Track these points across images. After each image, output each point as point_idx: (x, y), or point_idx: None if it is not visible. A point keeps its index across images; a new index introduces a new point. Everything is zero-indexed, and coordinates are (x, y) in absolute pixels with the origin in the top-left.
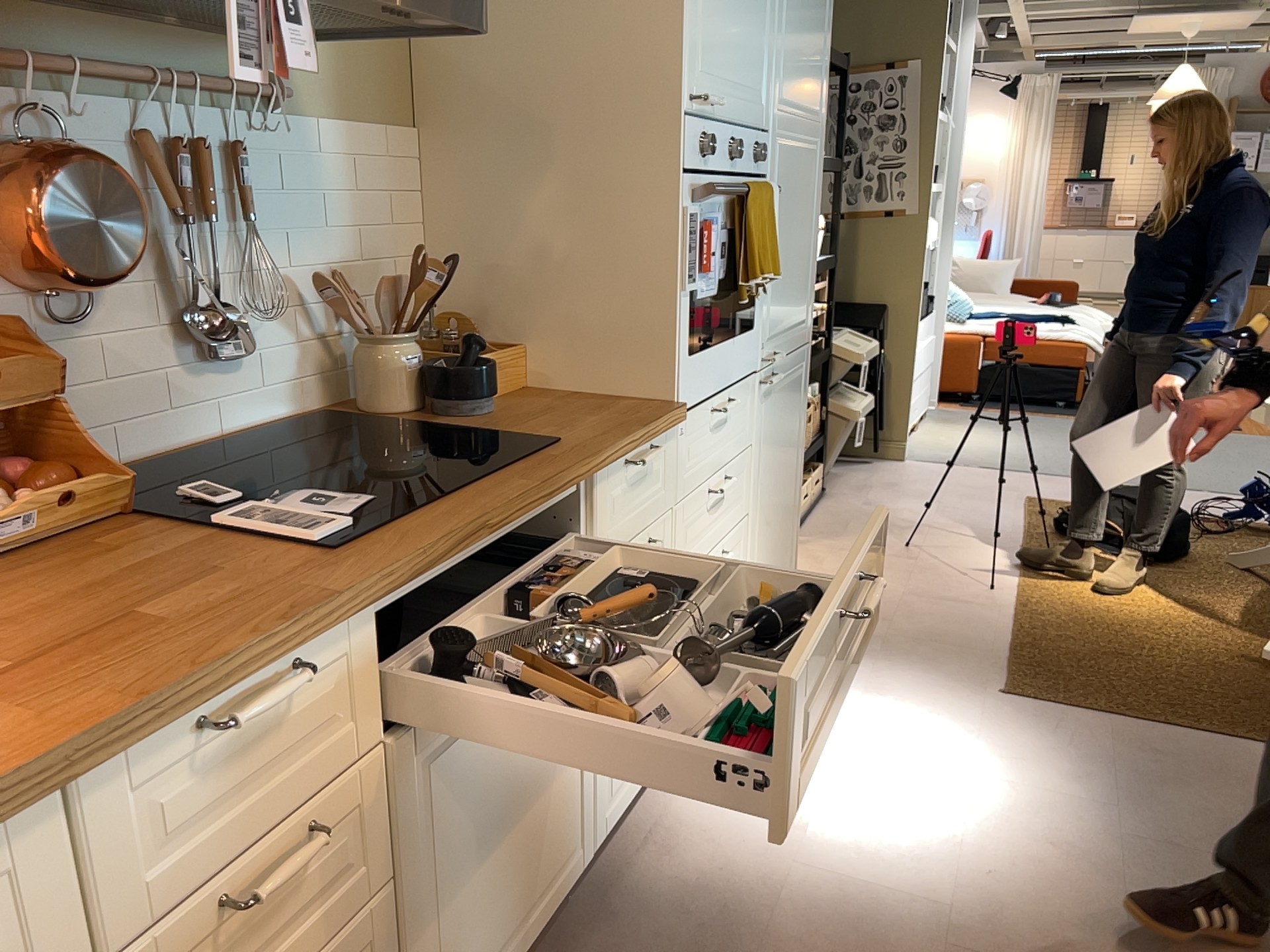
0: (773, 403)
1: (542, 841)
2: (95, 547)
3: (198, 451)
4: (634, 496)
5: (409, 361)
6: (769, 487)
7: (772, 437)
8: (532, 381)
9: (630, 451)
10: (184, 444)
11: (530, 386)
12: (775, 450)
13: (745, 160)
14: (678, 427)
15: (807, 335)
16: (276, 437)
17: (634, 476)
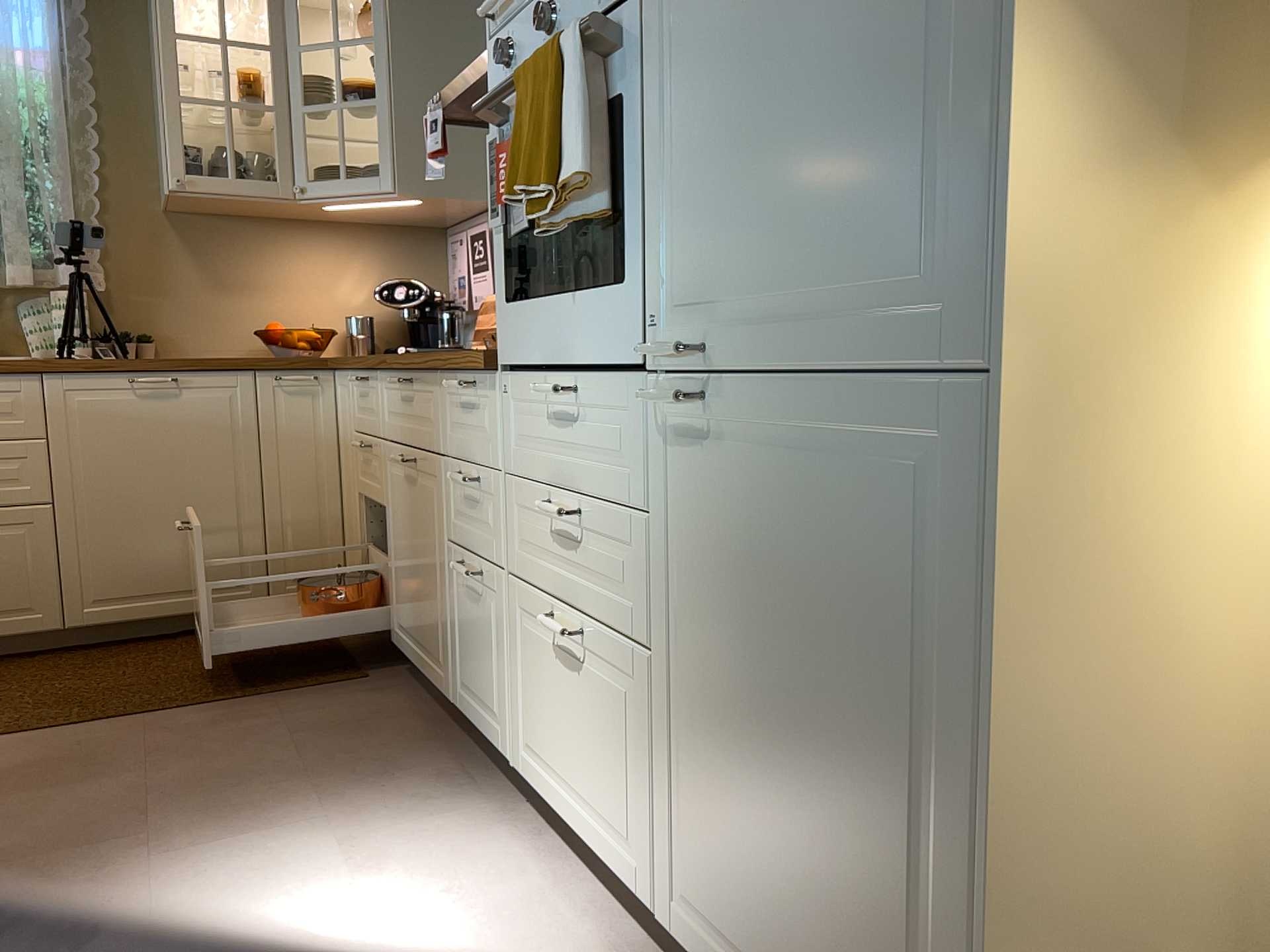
0: (724, 474)
1: (426, 614)
2: None
3: None
4: (465, 420)
5: None
6: (726, 676)
7: (725, 556)
8: None
9: (444, 369)
10: None
11: None
12: (746, 605)
13: (581, 8)
14: (504, 382)
15: (958, 340)
16: None
17: (467, 402)
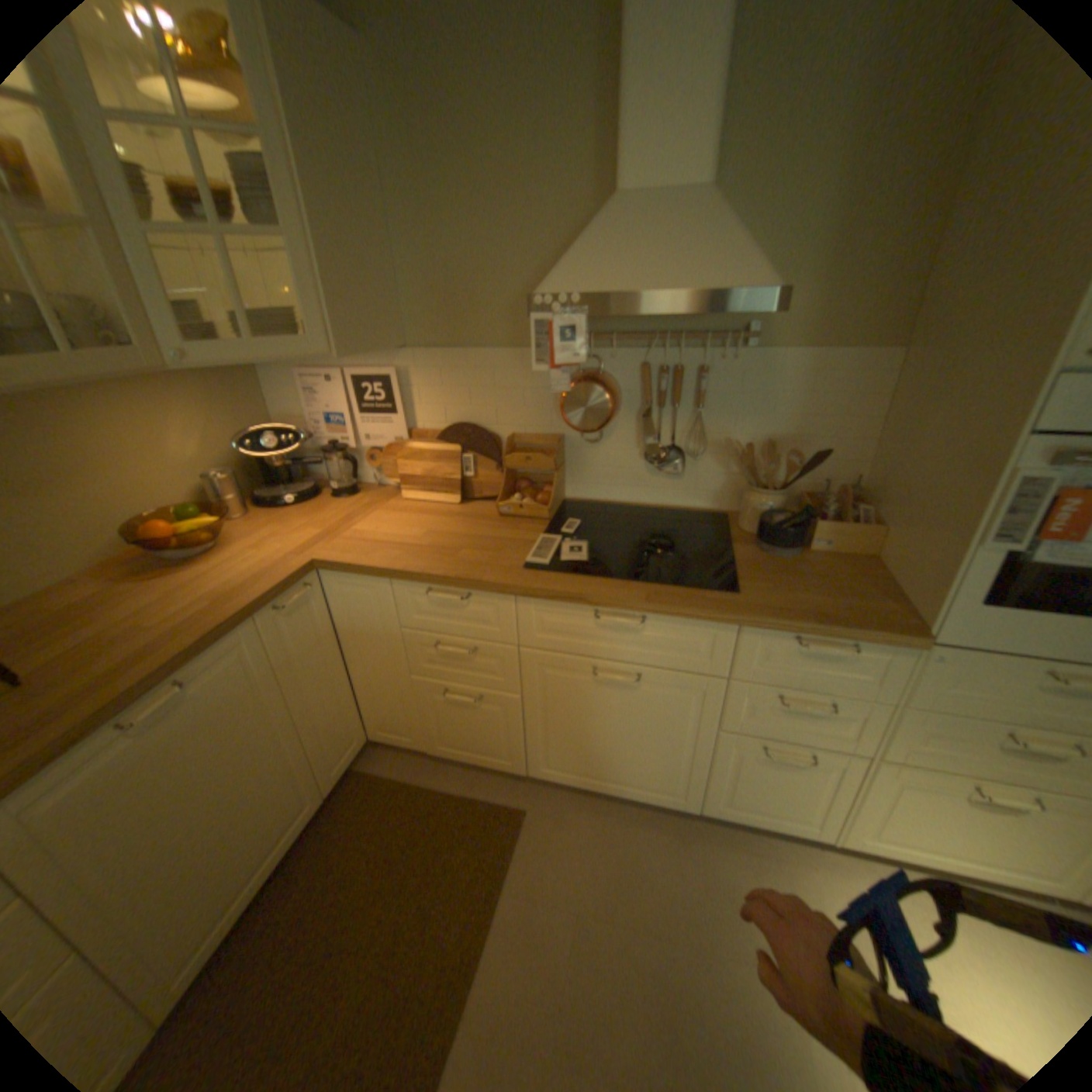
0: None
1: (642, 767)
2: (519, 526)
3: (644, 508)
4: (811, 665)
5: (760, 506)
6: None
7: None
8: (885, 555)
9: (793, 632)
10: (639, 502)
11: (877, 558)
12: None
13: None
14: (933, 653)
15: None
16: (691, 516)
17: (817, 652)
